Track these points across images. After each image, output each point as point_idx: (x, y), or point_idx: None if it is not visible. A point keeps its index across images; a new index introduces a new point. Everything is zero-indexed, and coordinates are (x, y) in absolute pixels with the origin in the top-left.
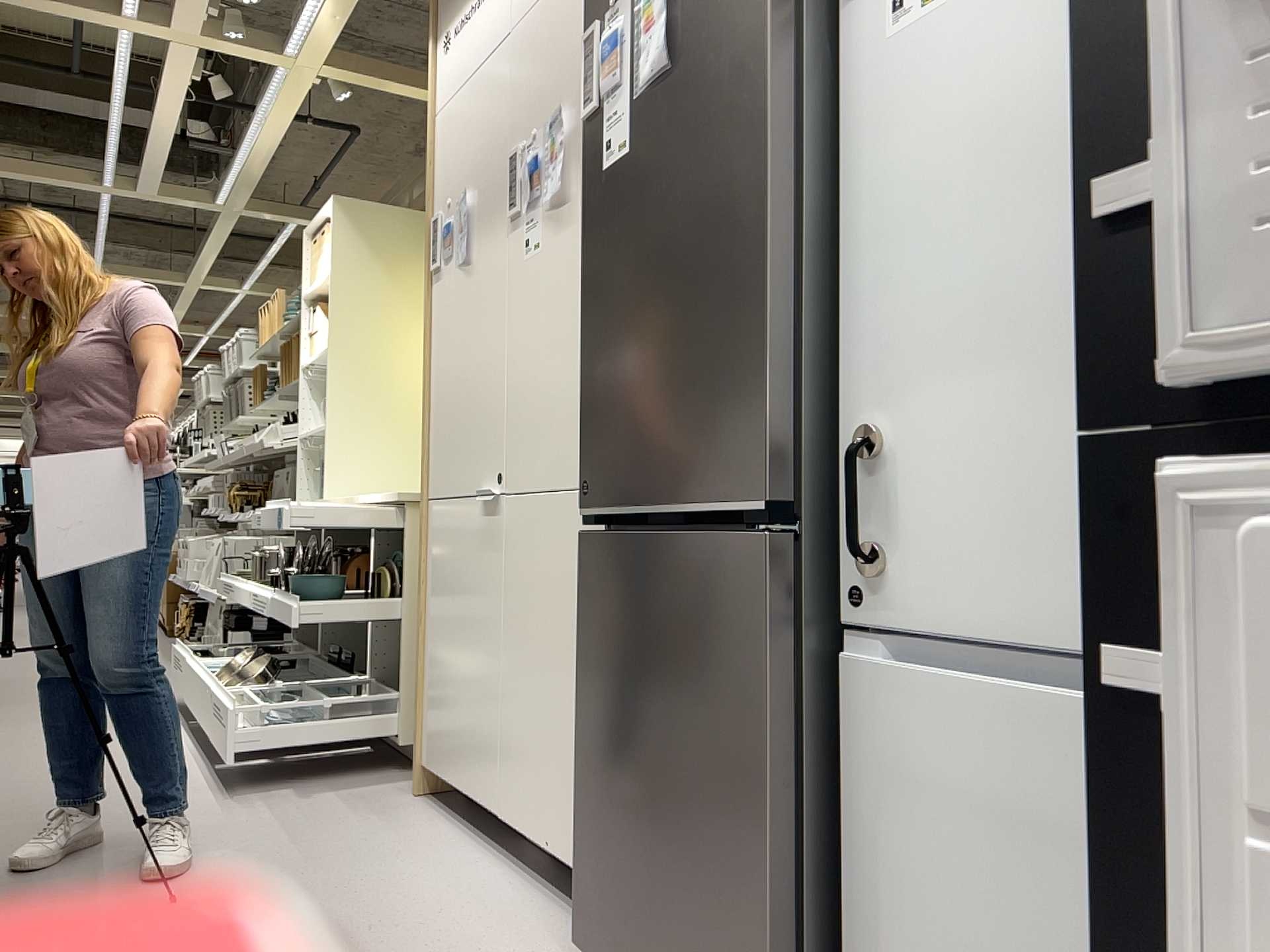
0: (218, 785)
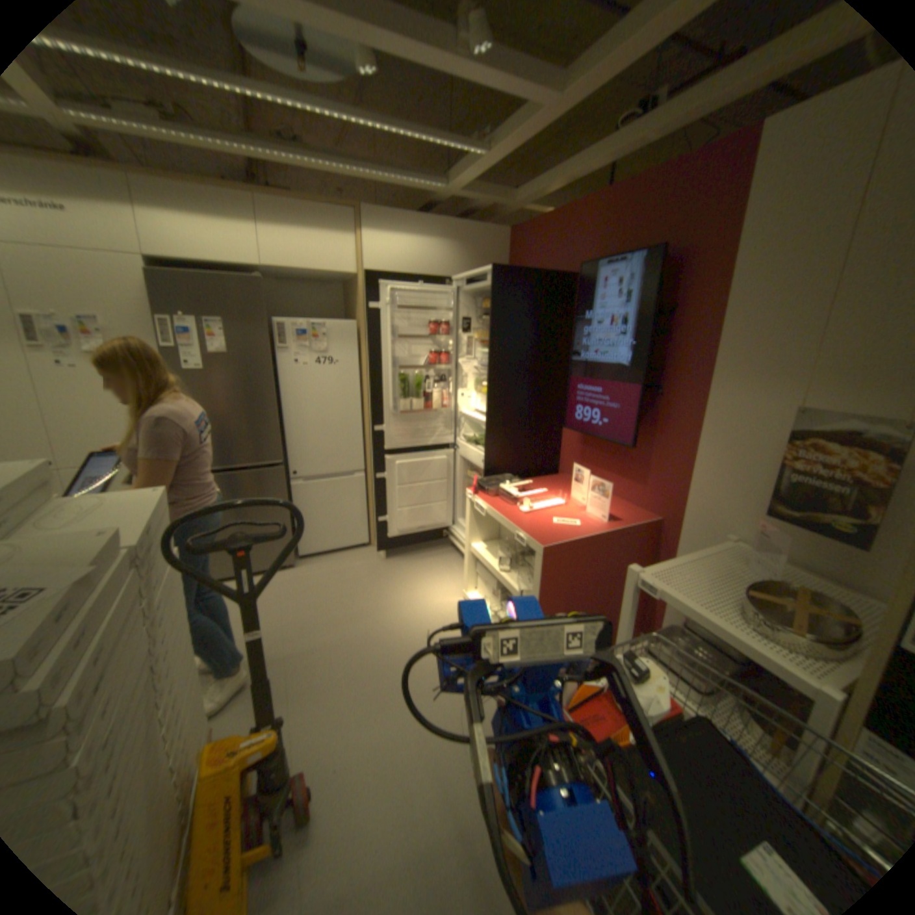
0: None
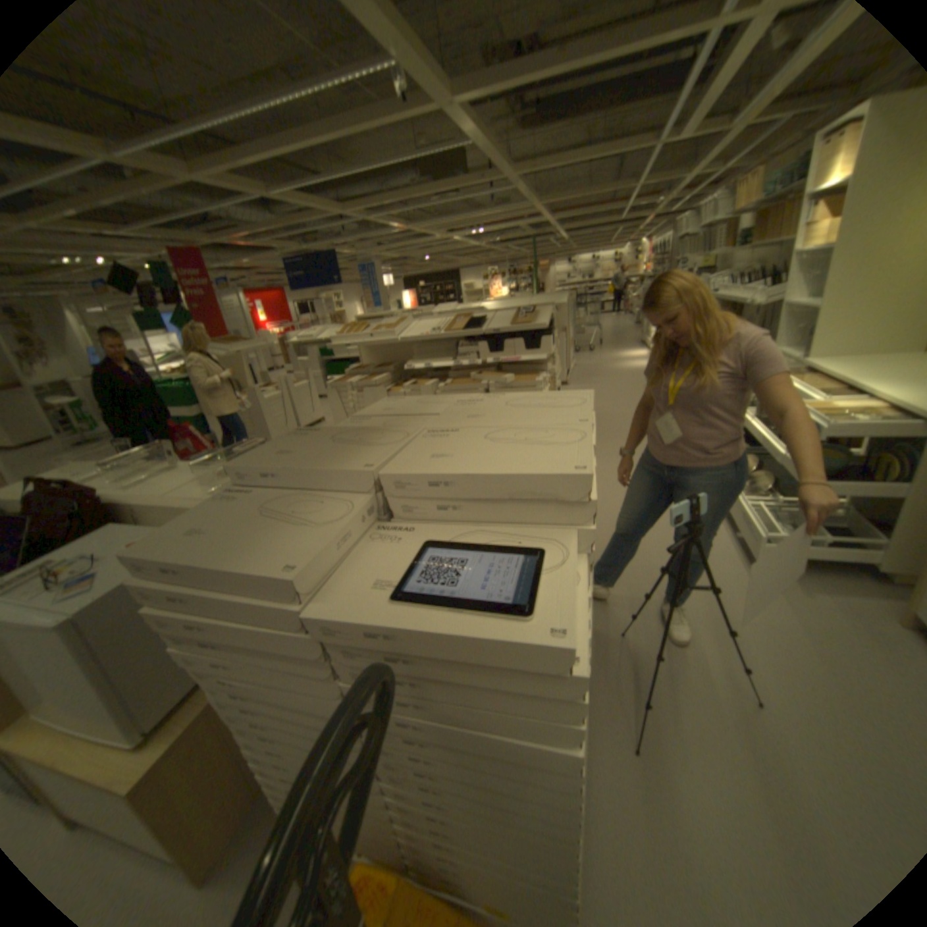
0: (746, 560)
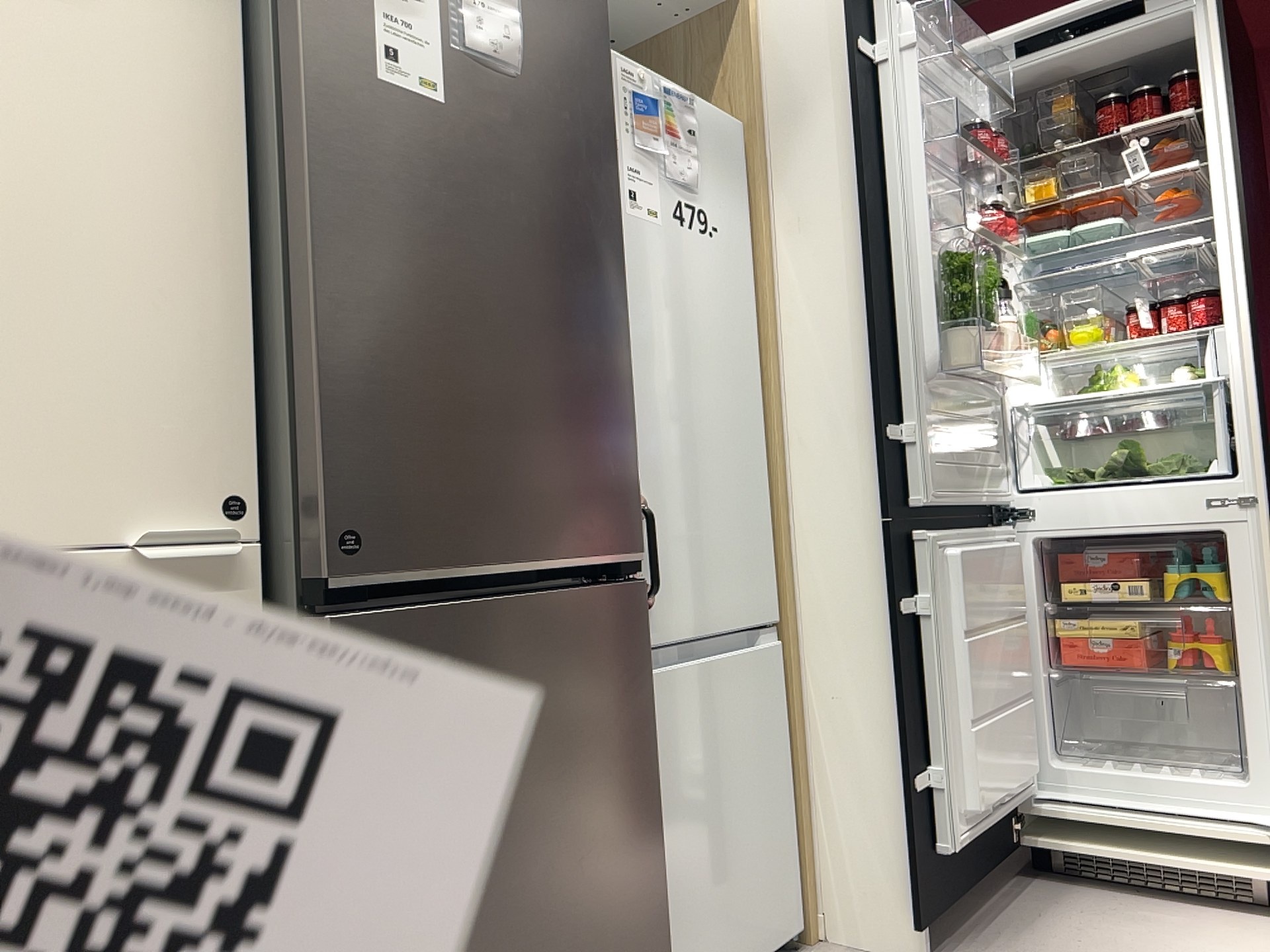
0: None
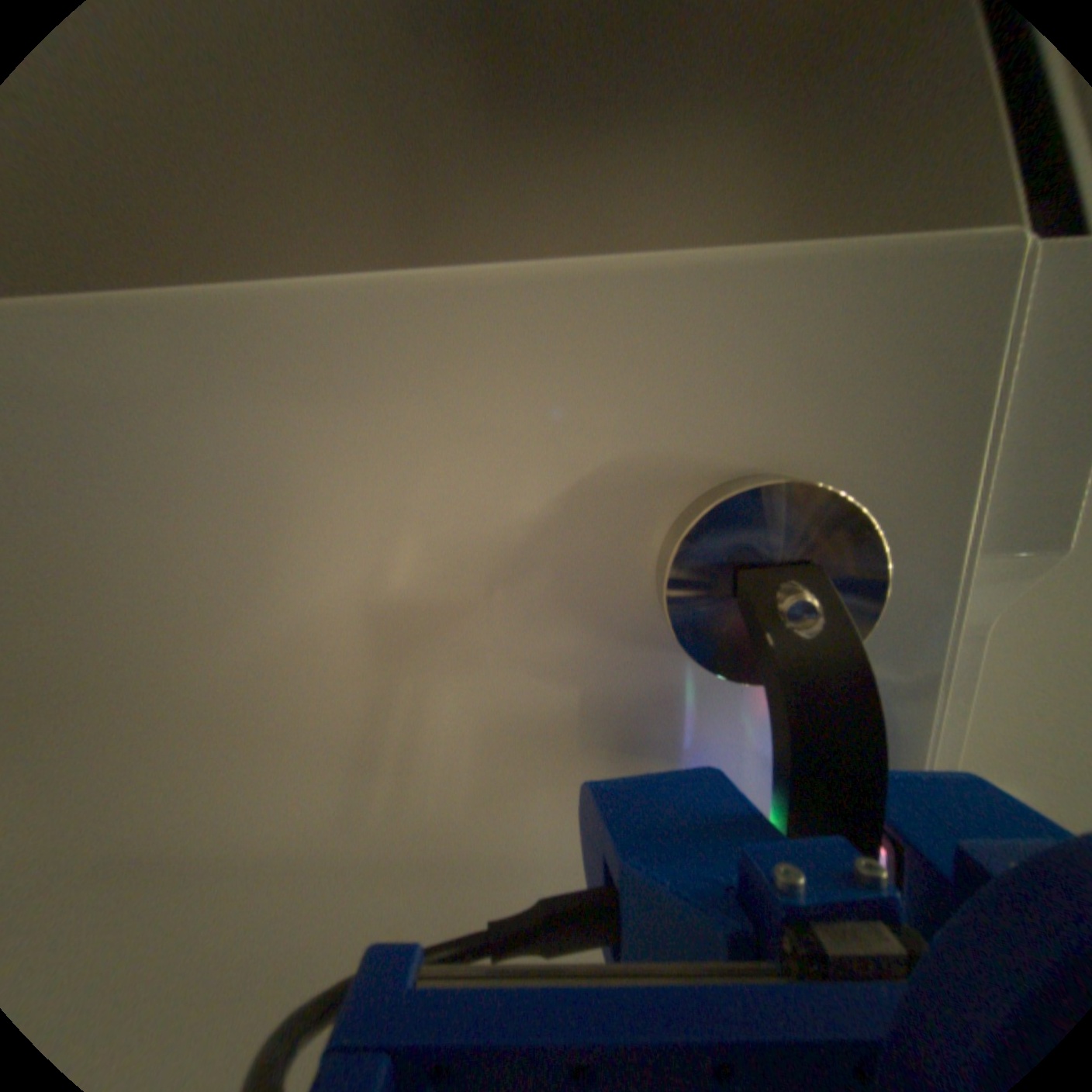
0: None
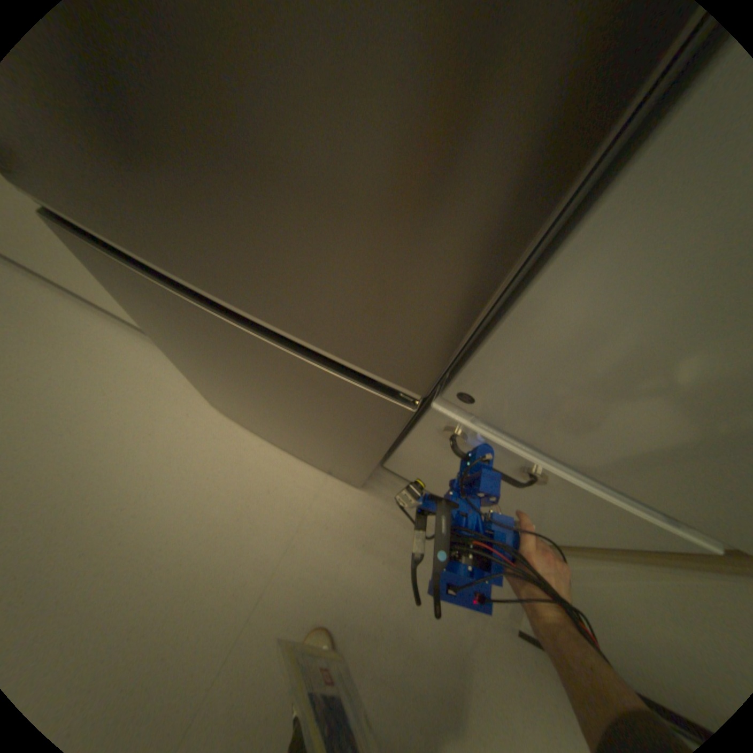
0: None
